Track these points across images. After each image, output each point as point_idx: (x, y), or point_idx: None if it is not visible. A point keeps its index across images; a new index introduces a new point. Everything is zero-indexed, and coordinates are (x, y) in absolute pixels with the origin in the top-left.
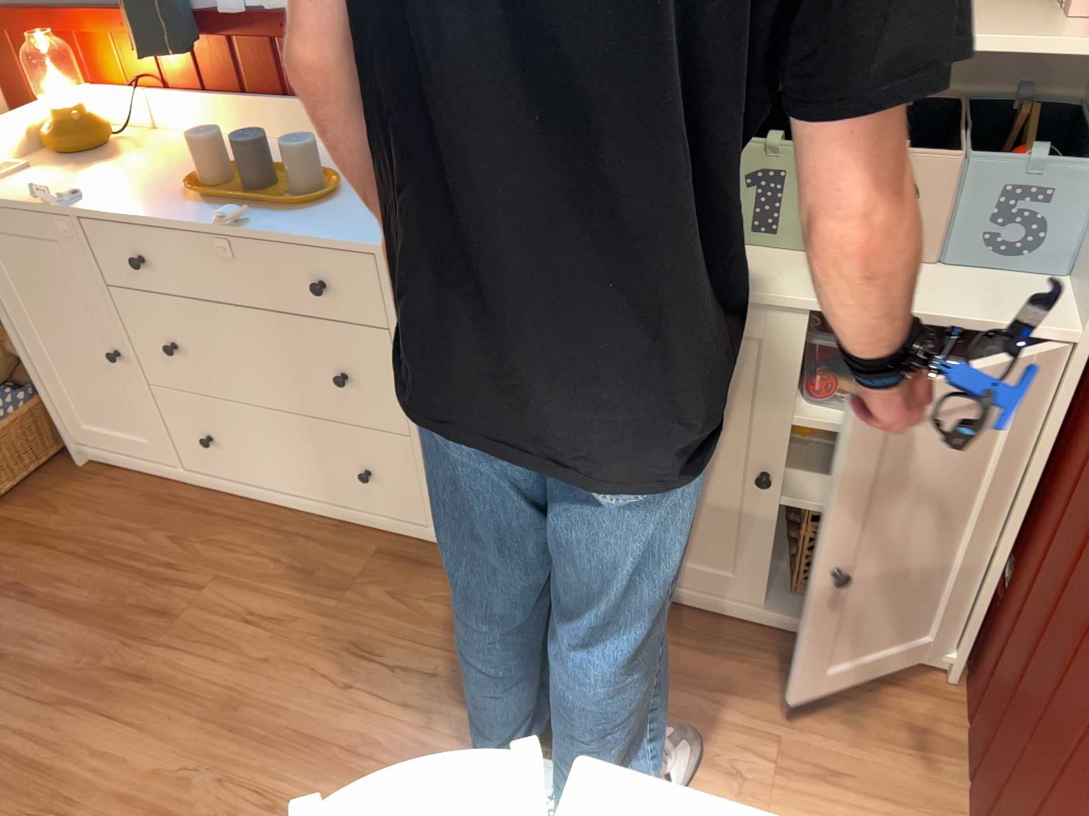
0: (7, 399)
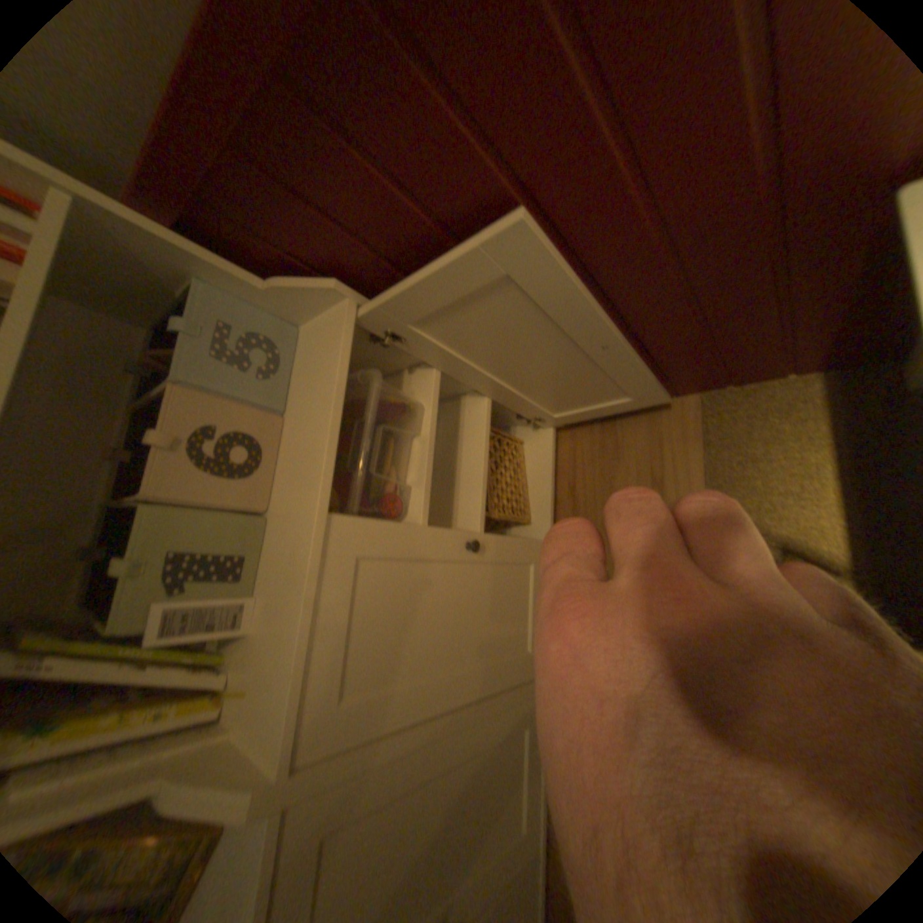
0: None
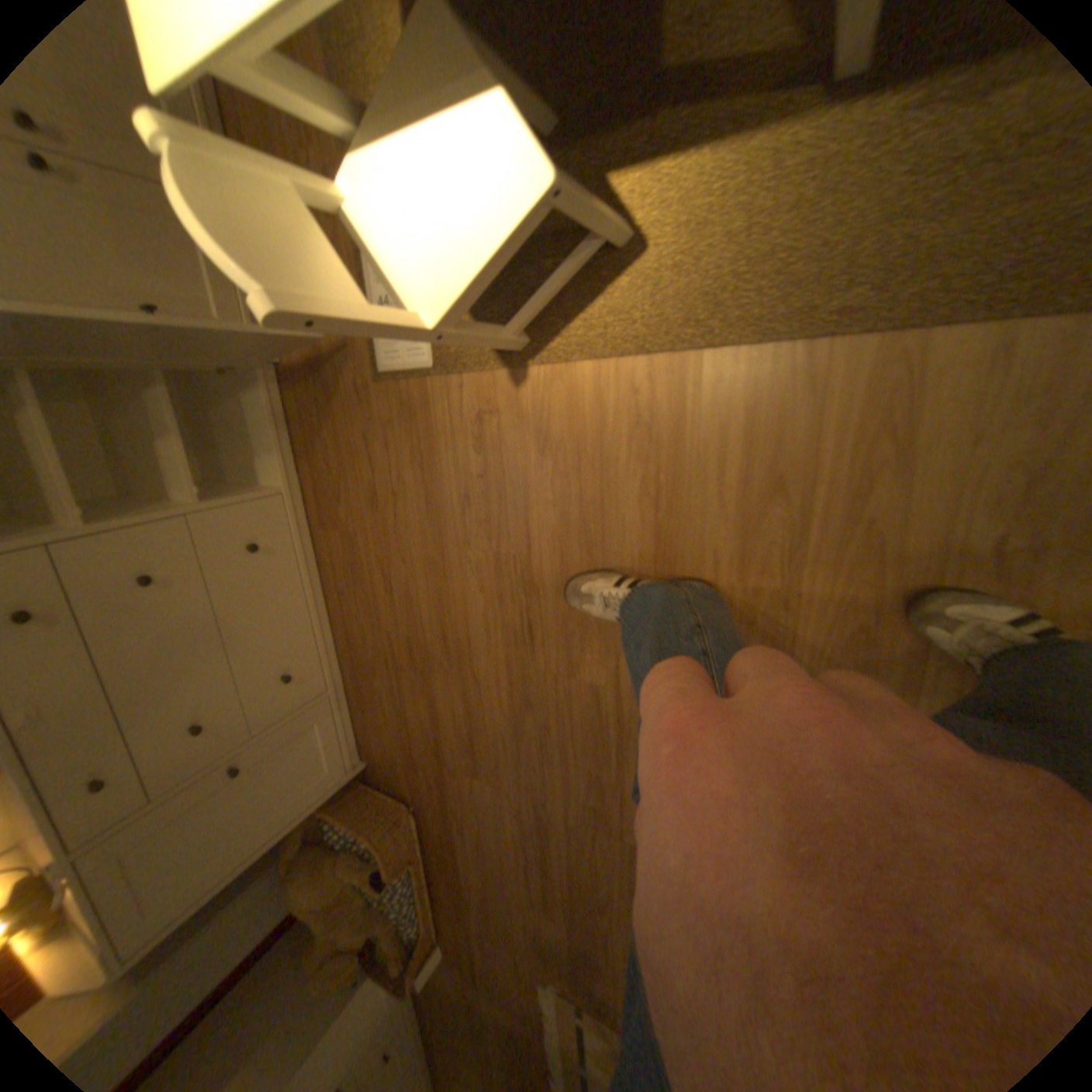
0: (325, 843)
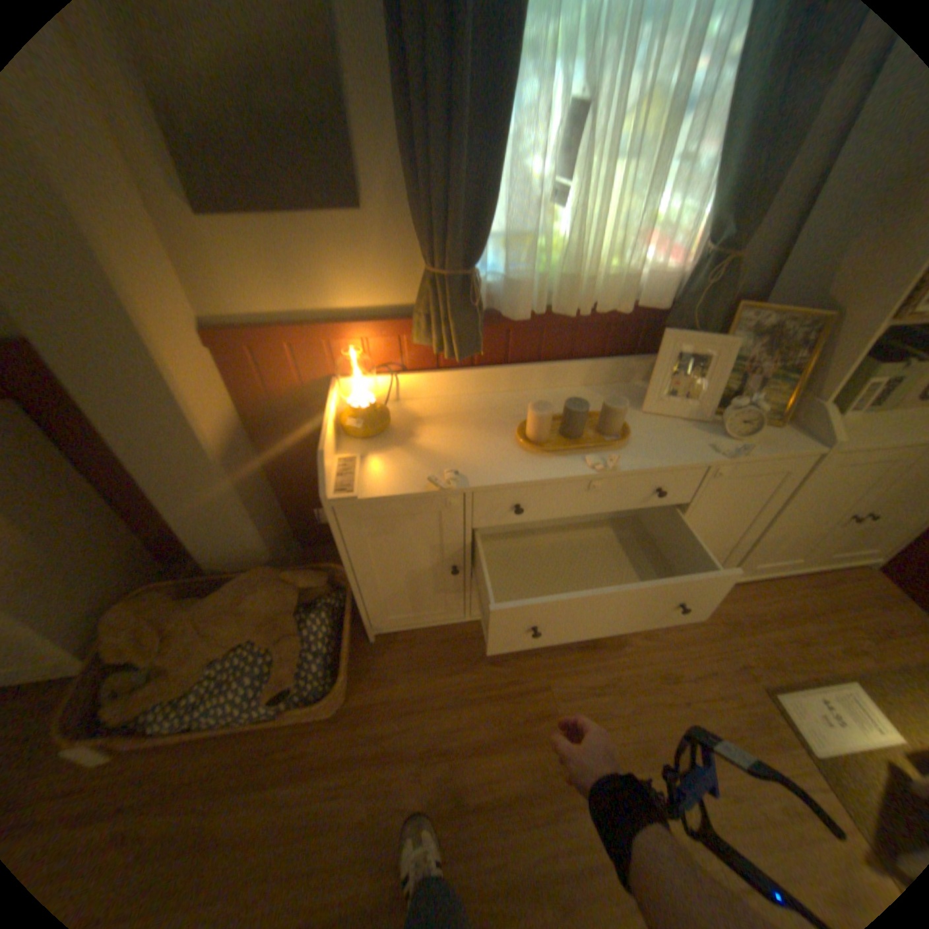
0: (309, 627)
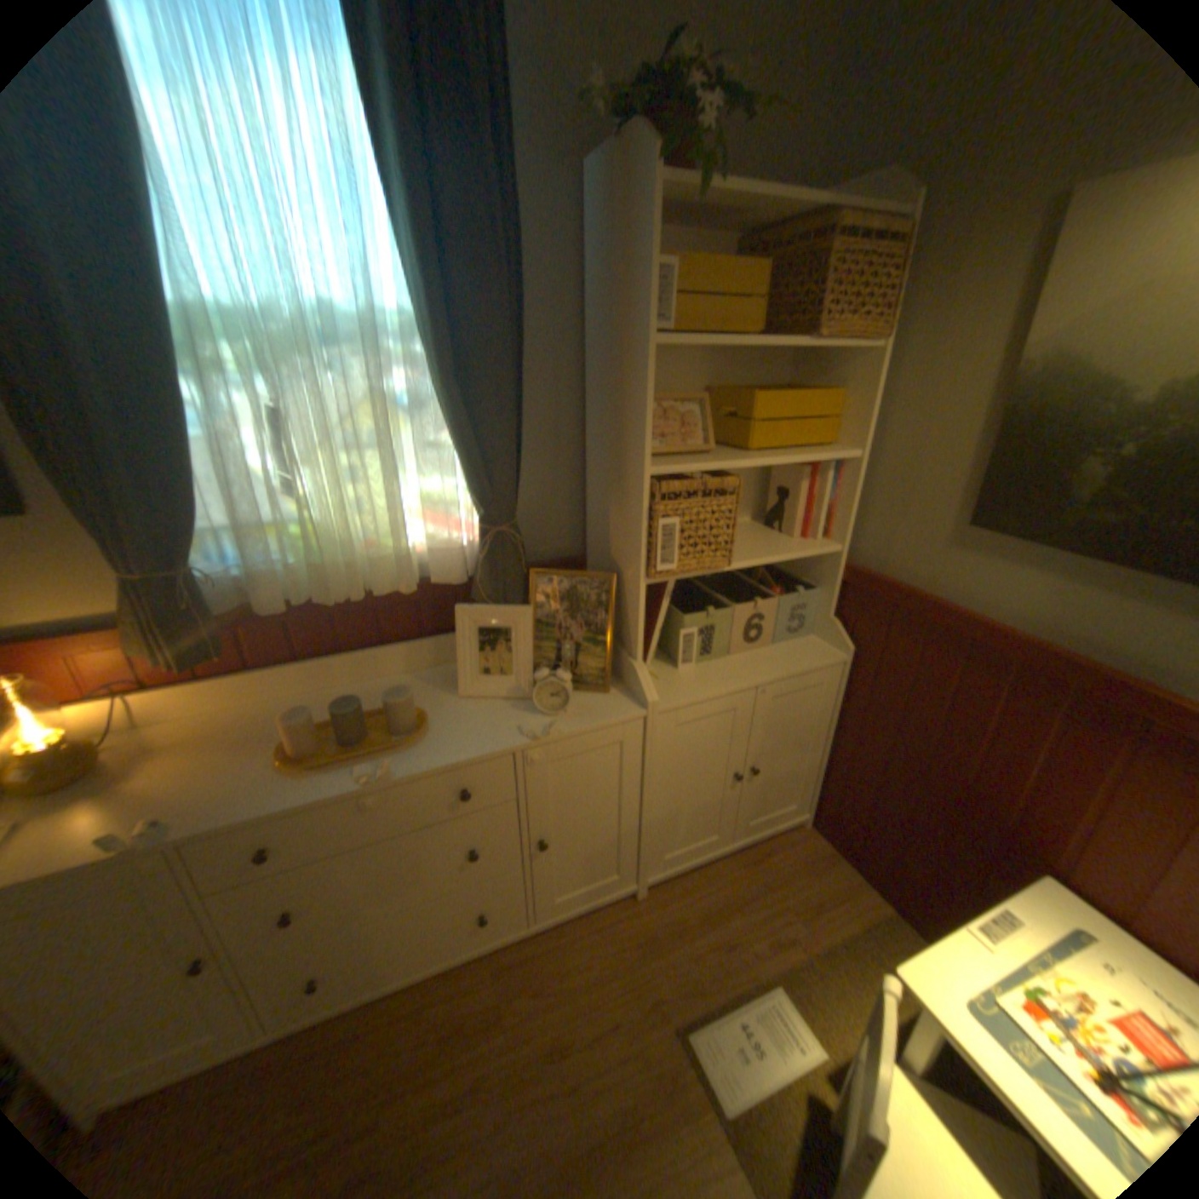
0: None
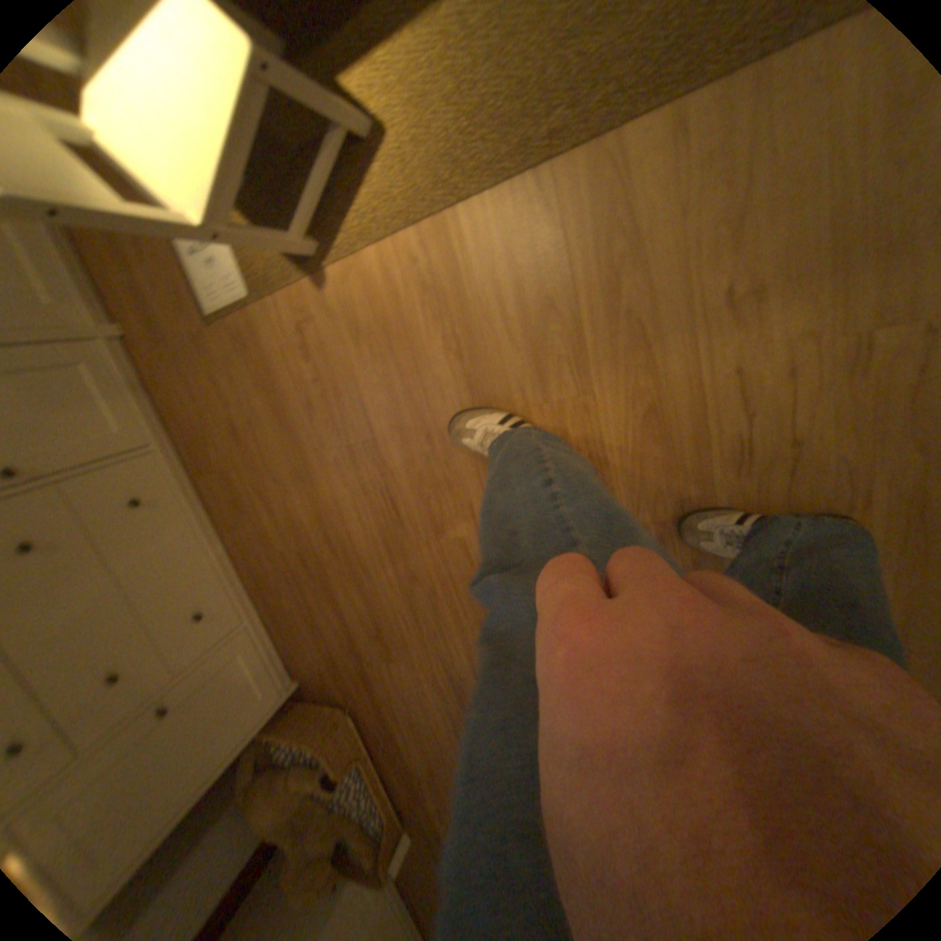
0: (274, 760)
